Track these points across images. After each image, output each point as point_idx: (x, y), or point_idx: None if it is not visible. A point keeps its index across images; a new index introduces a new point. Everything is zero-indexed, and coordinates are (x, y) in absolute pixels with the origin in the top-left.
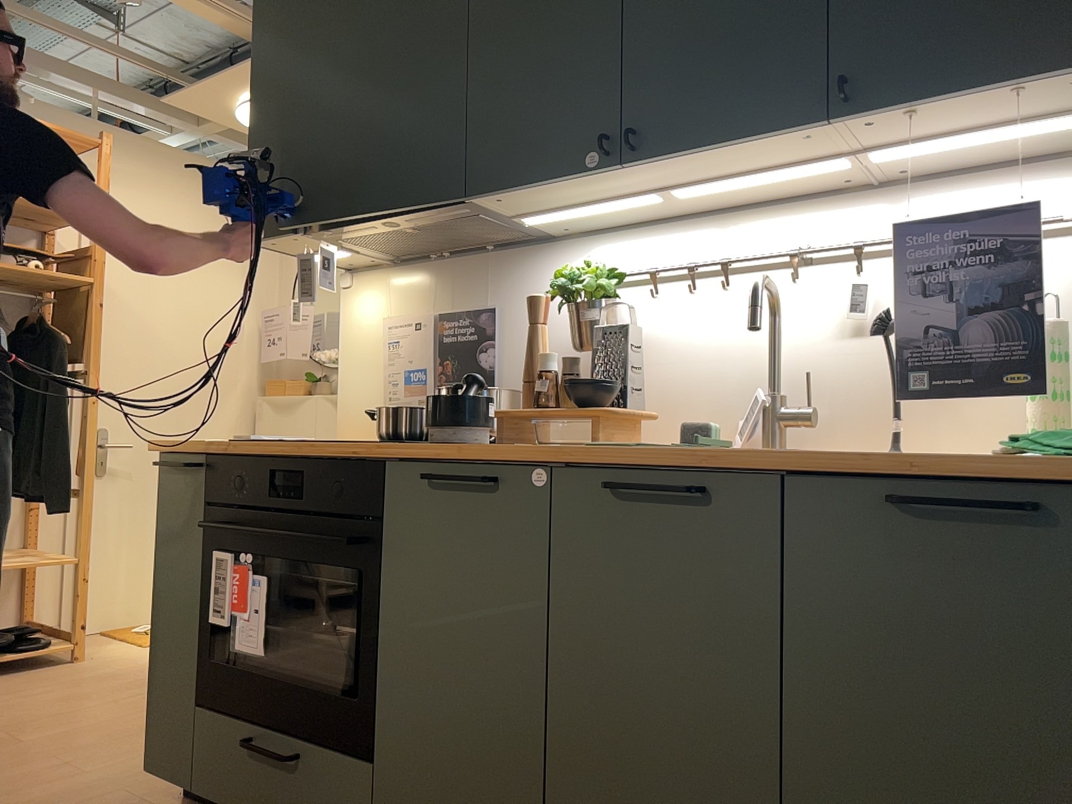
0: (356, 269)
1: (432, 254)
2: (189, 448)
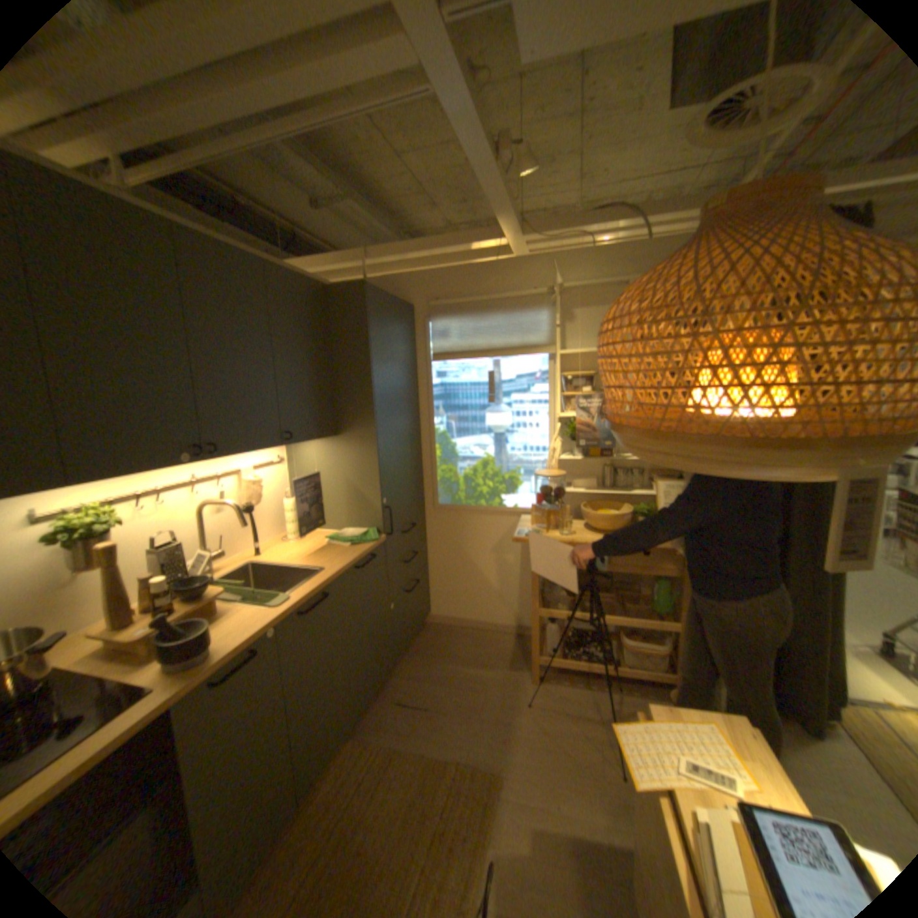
0: None
1: None
2: None
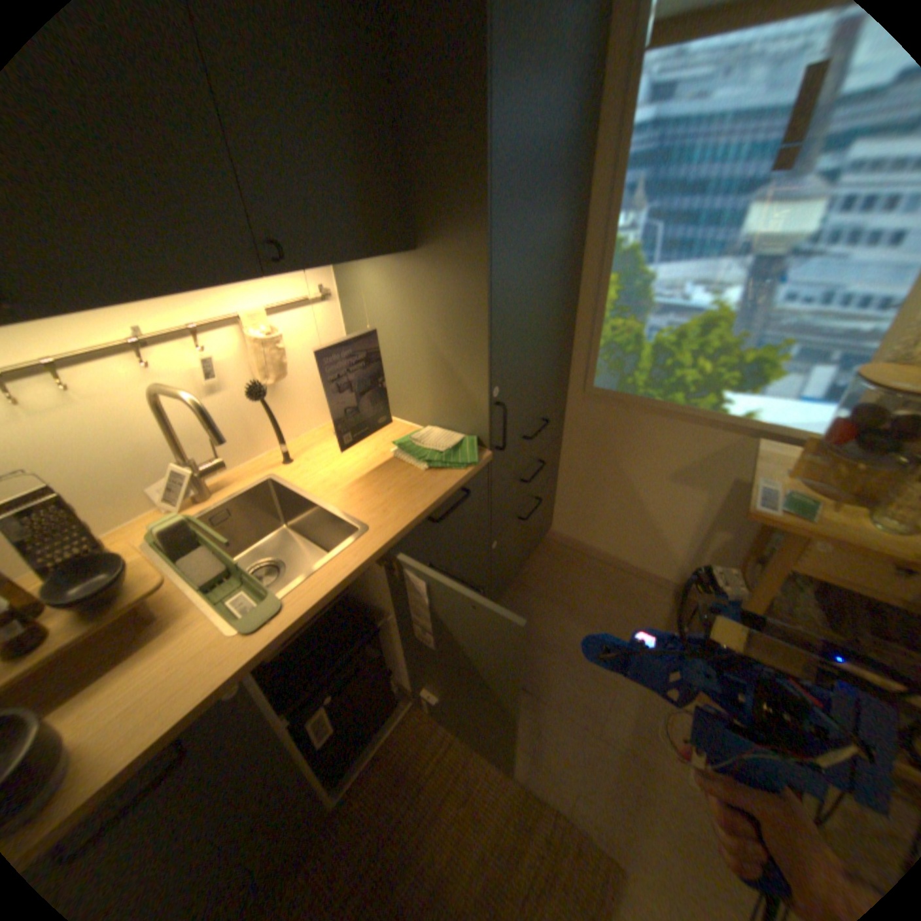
0: None
1: None
2: None
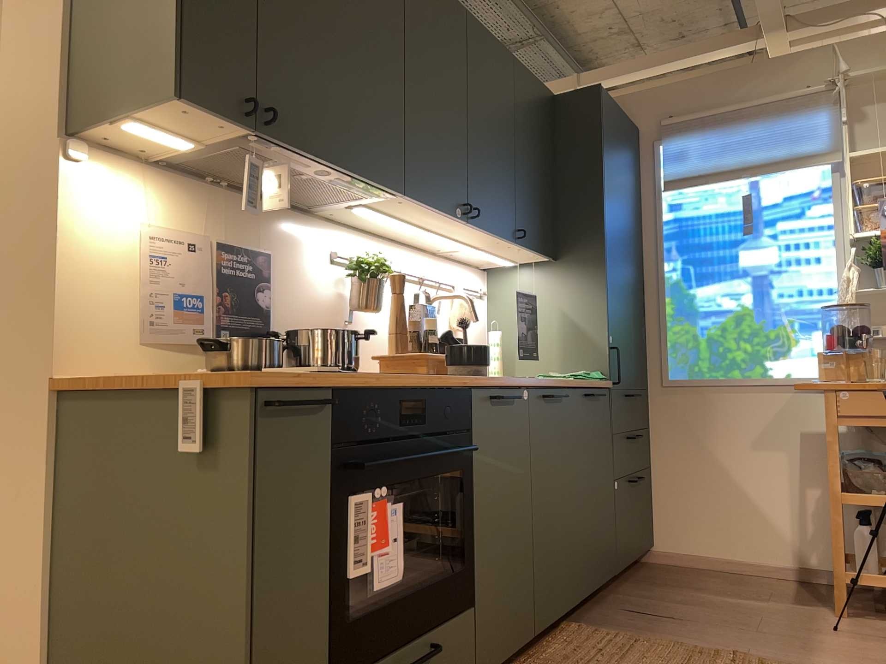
0: (86, 140)
1: (213, 177)
2: (315, 382)
